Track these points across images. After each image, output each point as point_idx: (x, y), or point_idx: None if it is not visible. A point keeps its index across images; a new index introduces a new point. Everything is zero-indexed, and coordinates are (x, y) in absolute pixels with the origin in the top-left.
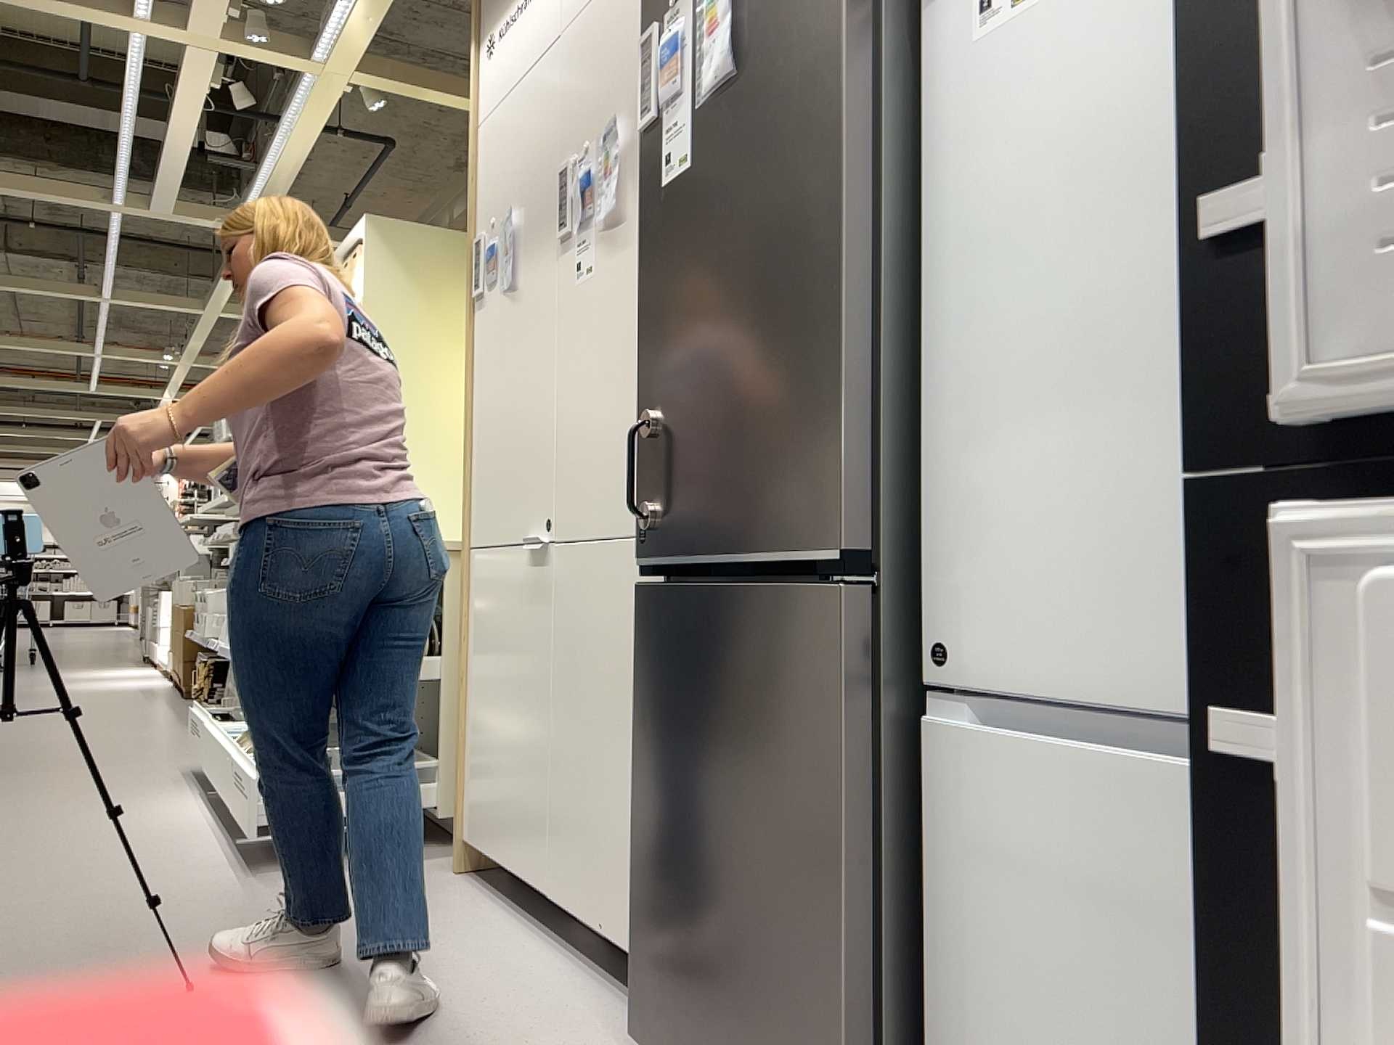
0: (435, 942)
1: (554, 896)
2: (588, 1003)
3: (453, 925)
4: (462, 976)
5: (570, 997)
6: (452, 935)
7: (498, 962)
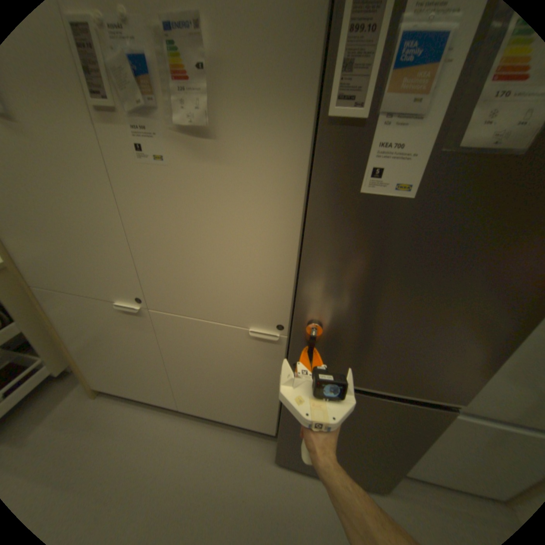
0: (138, 453)
1: (183, 410)
2: (231, 443)
3: (133, 435)
4: (174, 466)
5: (222, 445)
6: (140, 443)
7: (177, 445)
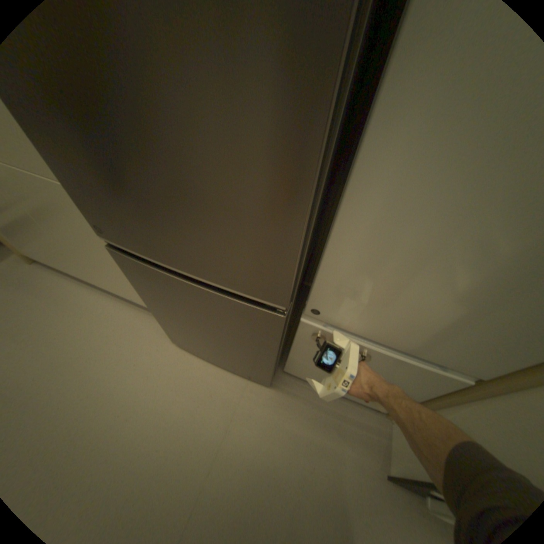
0: (57, 313)
1: (98, 284)
2: (141, 320)
3: (57, 299)
4: (85, 328)
5: (133, 320)
6: (62, 306)
7: (93, 313)
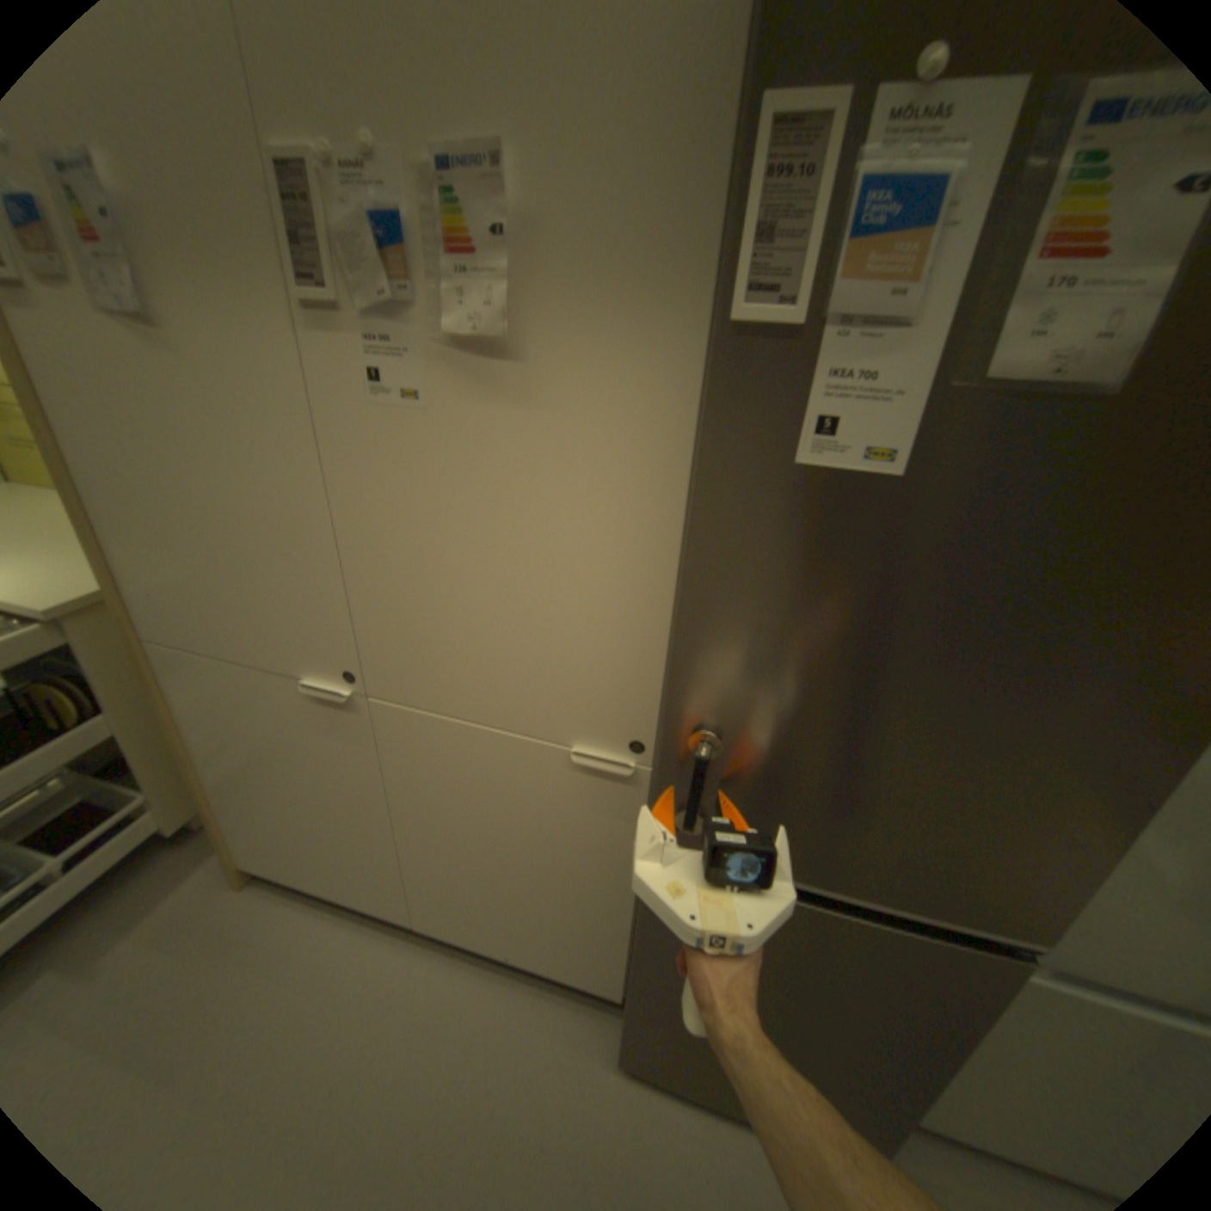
0: (322, 1017)
1: (424, 928)
2: (522, 1013)
3: (314, 976)
4: (397, 1053)
5: (502, 1015)
6: (328, 995)
7: (405, 1006)
